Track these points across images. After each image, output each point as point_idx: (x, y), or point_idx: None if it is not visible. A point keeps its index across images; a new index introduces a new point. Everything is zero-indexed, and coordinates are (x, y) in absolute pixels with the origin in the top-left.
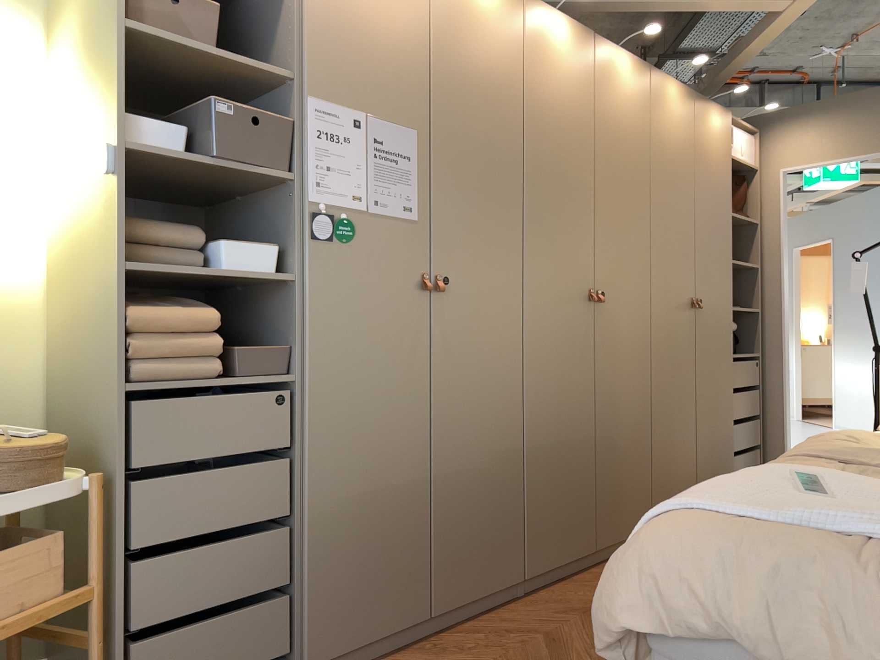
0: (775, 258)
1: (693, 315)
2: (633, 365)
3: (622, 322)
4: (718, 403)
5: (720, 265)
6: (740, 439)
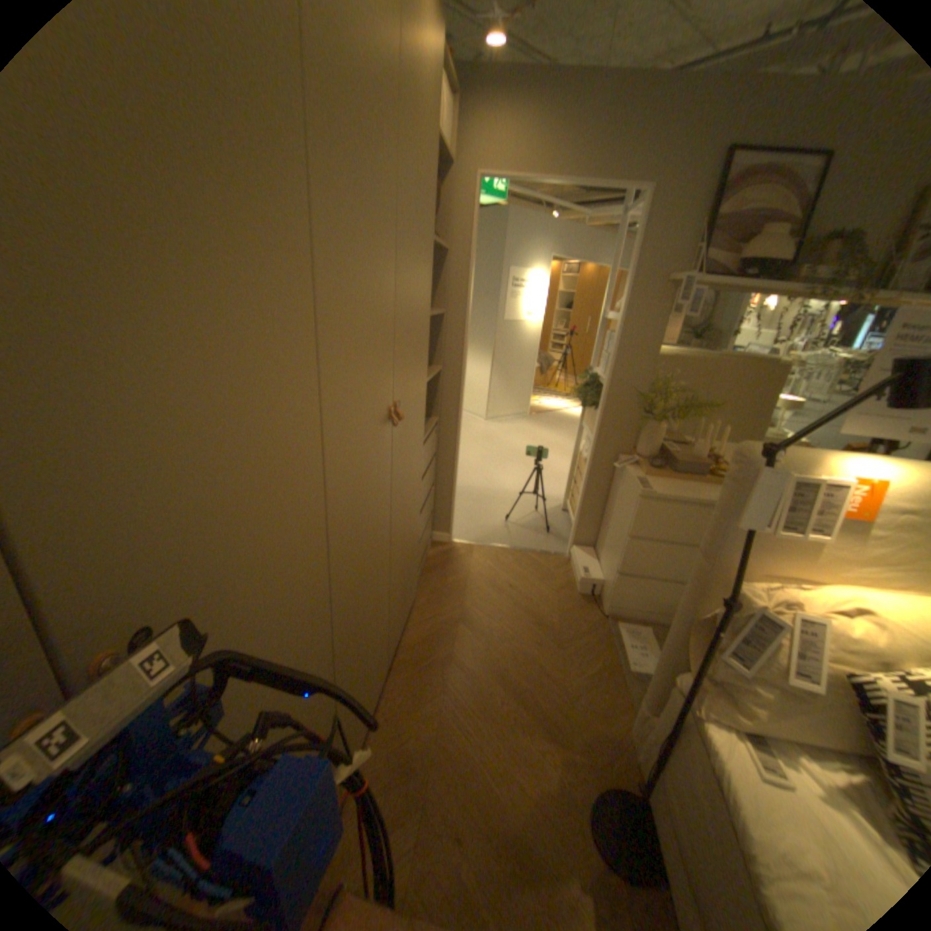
0: (460, 301)
1: (393, 437)
2: (295, 663)
3: (251, 623)
4: (411, 523)
5: (422, 330)
6: (422, 529)
